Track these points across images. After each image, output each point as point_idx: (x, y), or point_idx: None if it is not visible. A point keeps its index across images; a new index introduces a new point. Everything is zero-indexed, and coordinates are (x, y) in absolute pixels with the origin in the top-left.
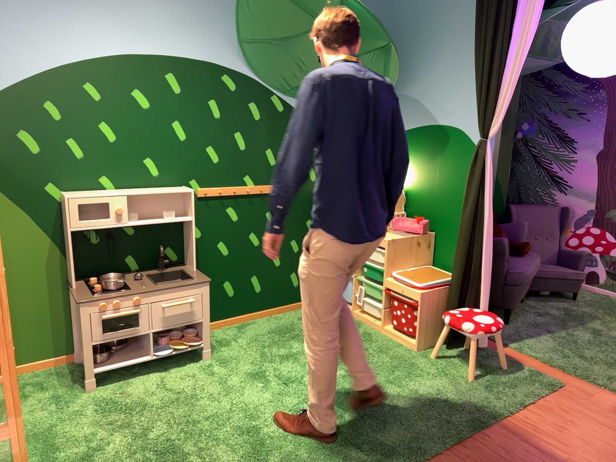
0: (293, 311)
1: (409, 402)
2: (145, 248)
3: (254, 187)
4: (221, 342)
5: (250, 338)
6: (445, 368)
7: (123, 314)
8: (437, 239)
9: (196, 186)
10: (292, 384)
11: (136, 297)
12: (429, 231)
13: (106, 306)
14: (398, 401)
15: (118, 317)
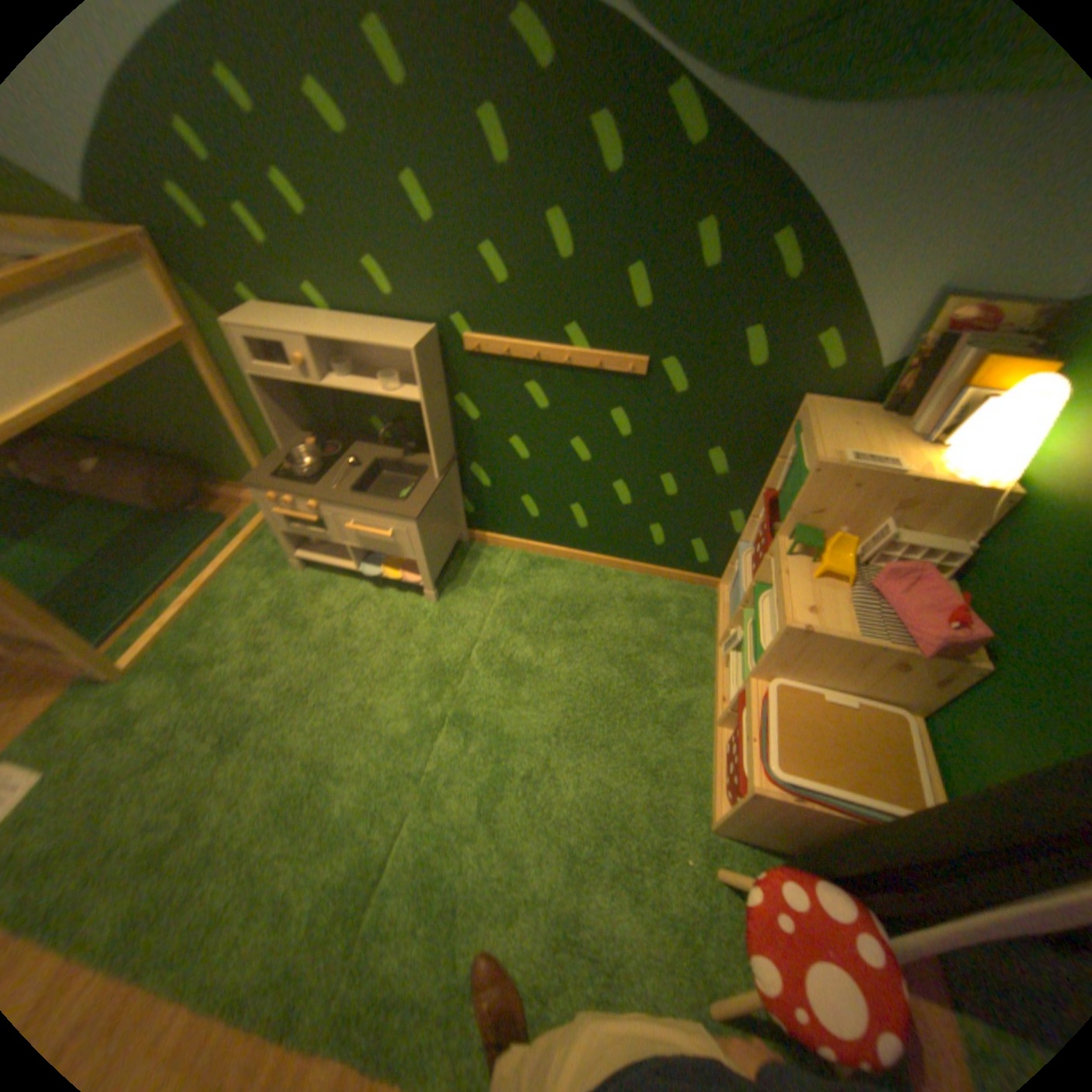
0: (641, 575)
1: (537, 936)
2: (395, 414)
3: (587, 355)
4: (485, 578)
5: (521, 595)
6: (709, 928)
7: (297, 517)
8: (989, 687)
9: (465, 330)
10: (454, 730)
11: (313, 502)
12: (982, 656)
13: (275, 500)
14: (528, 914)
15: (294, 517)
